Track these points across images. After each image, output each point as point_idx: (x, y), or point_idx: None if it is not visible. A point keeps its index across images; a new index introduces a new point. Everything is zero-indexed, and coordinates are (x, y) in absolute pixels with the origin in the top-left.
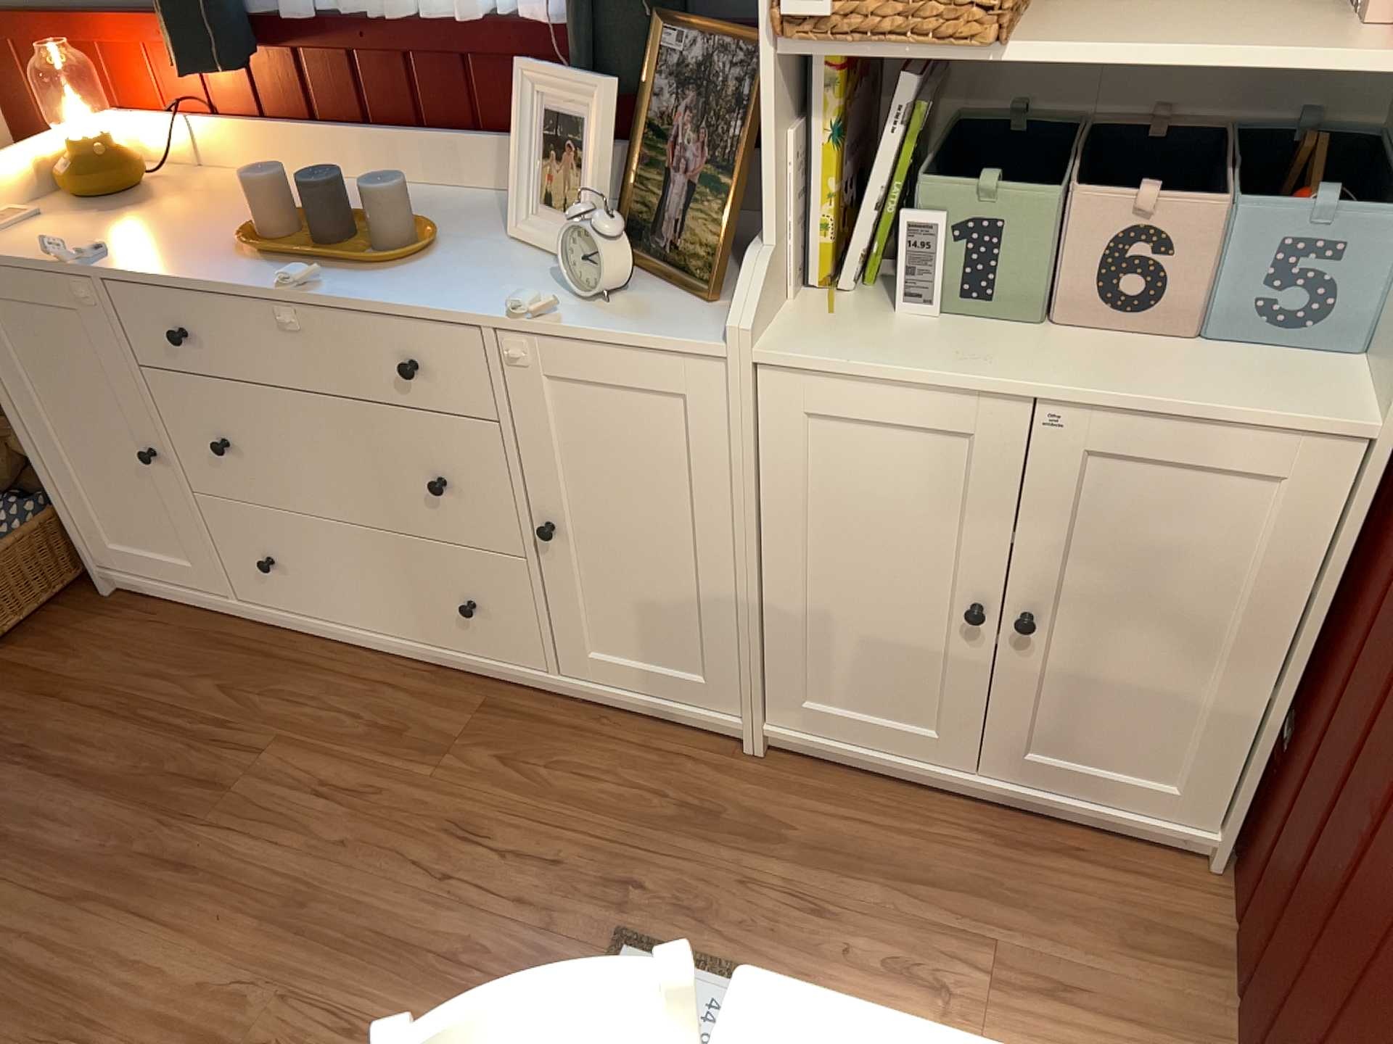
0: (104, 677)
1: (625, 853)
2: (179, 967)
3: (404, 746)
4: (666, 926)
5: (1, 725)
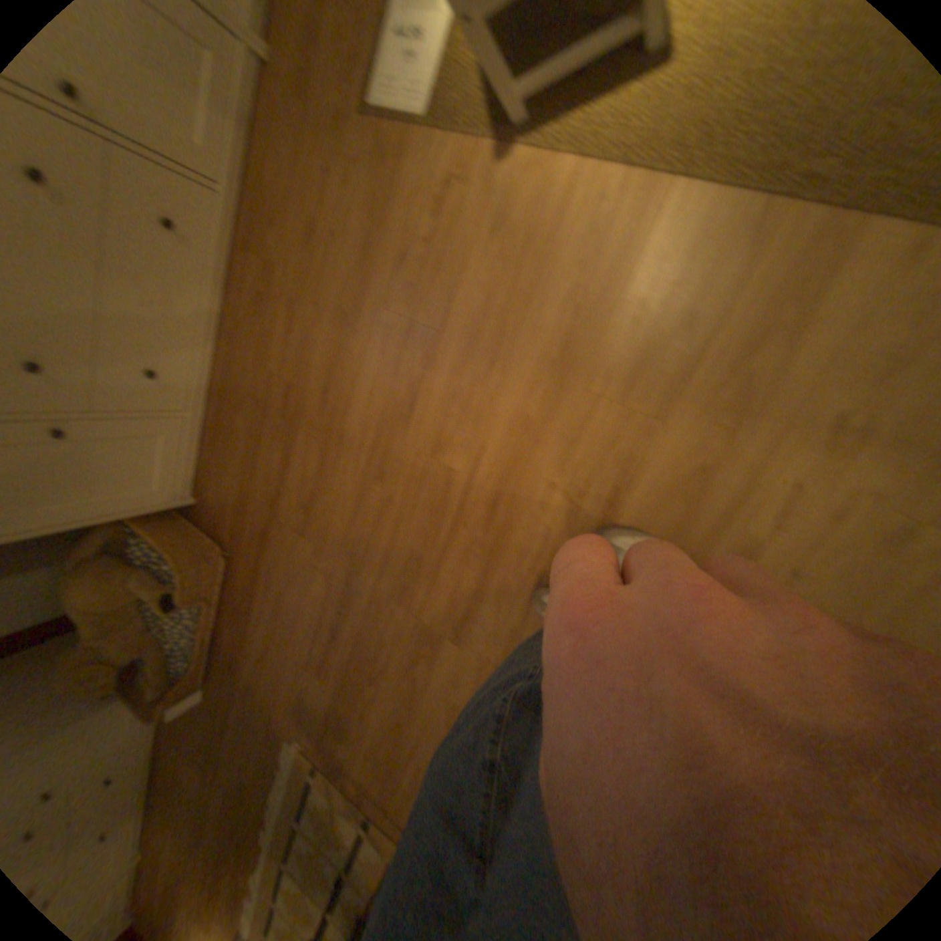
0: (233, 485)
1: (320, 121)
2: (373, 373)
3: (264, 291)
4: (357, 78)
5: (258, 530)
